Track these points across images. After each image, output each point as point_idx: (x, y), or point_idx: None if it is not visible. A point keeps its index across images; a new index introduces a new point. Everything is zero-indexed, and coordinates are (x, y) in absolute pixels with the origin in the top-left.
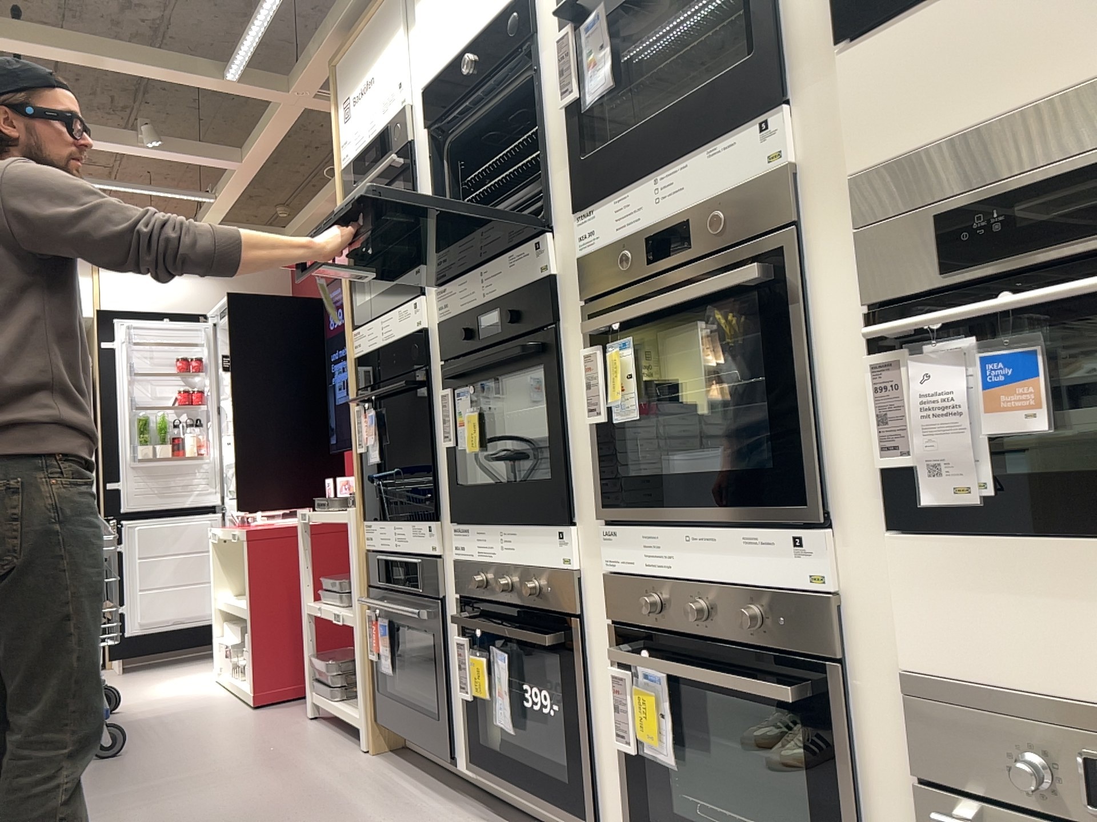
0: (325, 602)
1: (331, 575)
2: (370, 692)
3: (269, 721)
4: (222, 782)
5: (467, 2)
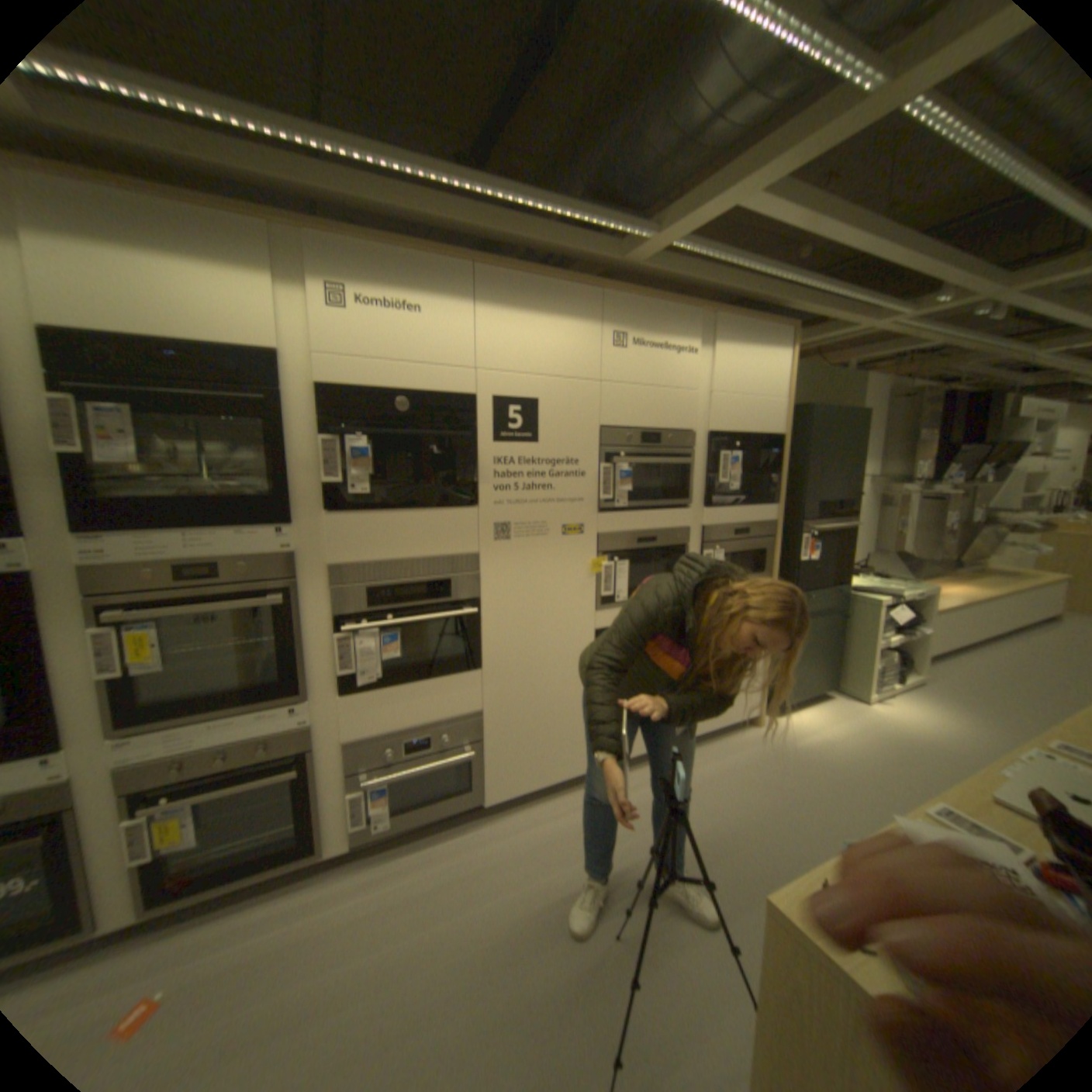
0: None
1: None
2: None
3: None
4: None
5: None
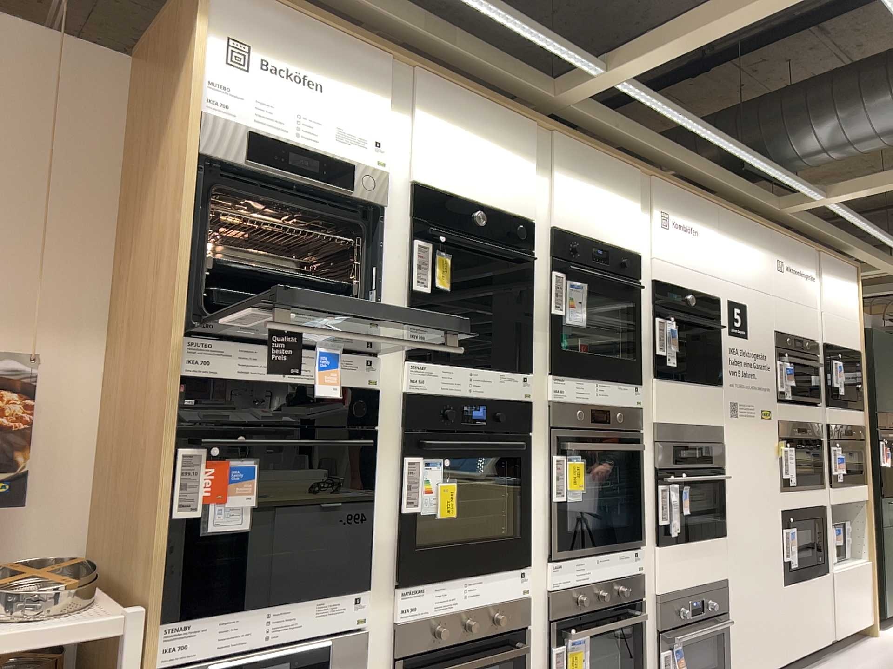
0: None
1: None
2: None
3: None
4: None
5: (483, 178)
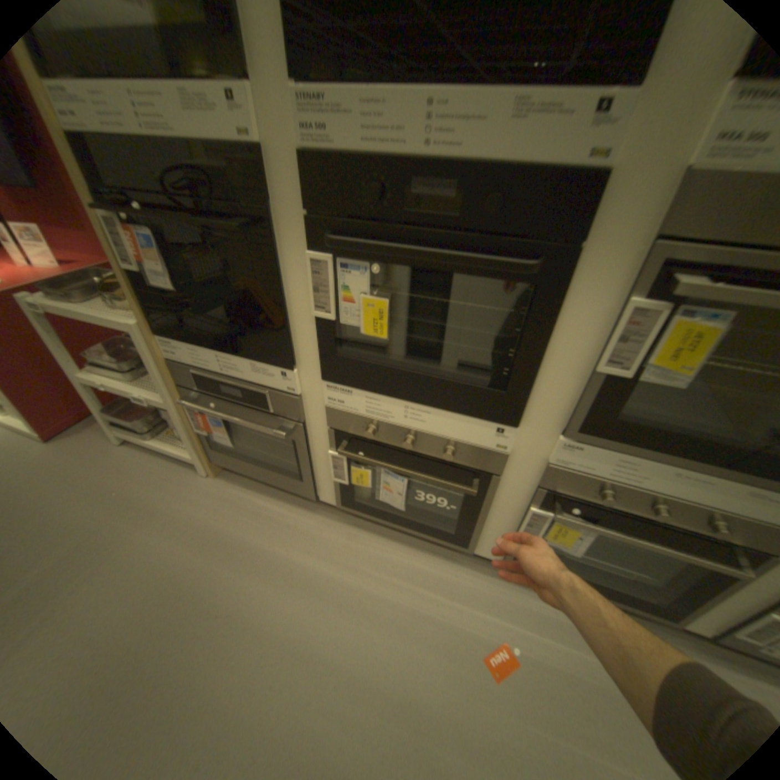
0: (100, 375)
1: (89, 347)
2: (201, 448)
3: (78, 459)
4: (105, 556)
5: None
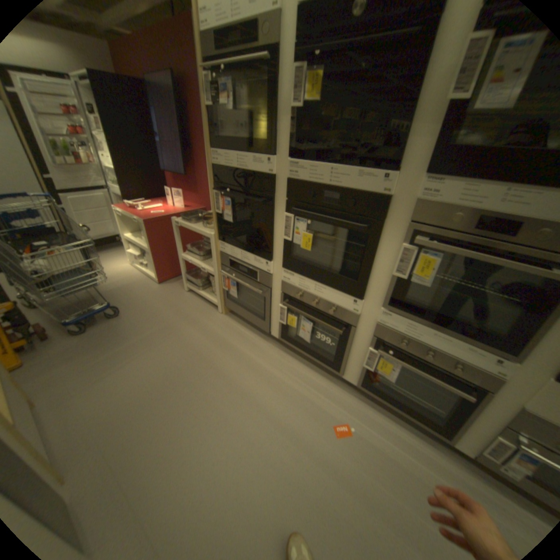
0: (190, 256)
1: (188, 244)
2: (223, 298)
3: (170, 294)
4: (175, 334)
5: None
